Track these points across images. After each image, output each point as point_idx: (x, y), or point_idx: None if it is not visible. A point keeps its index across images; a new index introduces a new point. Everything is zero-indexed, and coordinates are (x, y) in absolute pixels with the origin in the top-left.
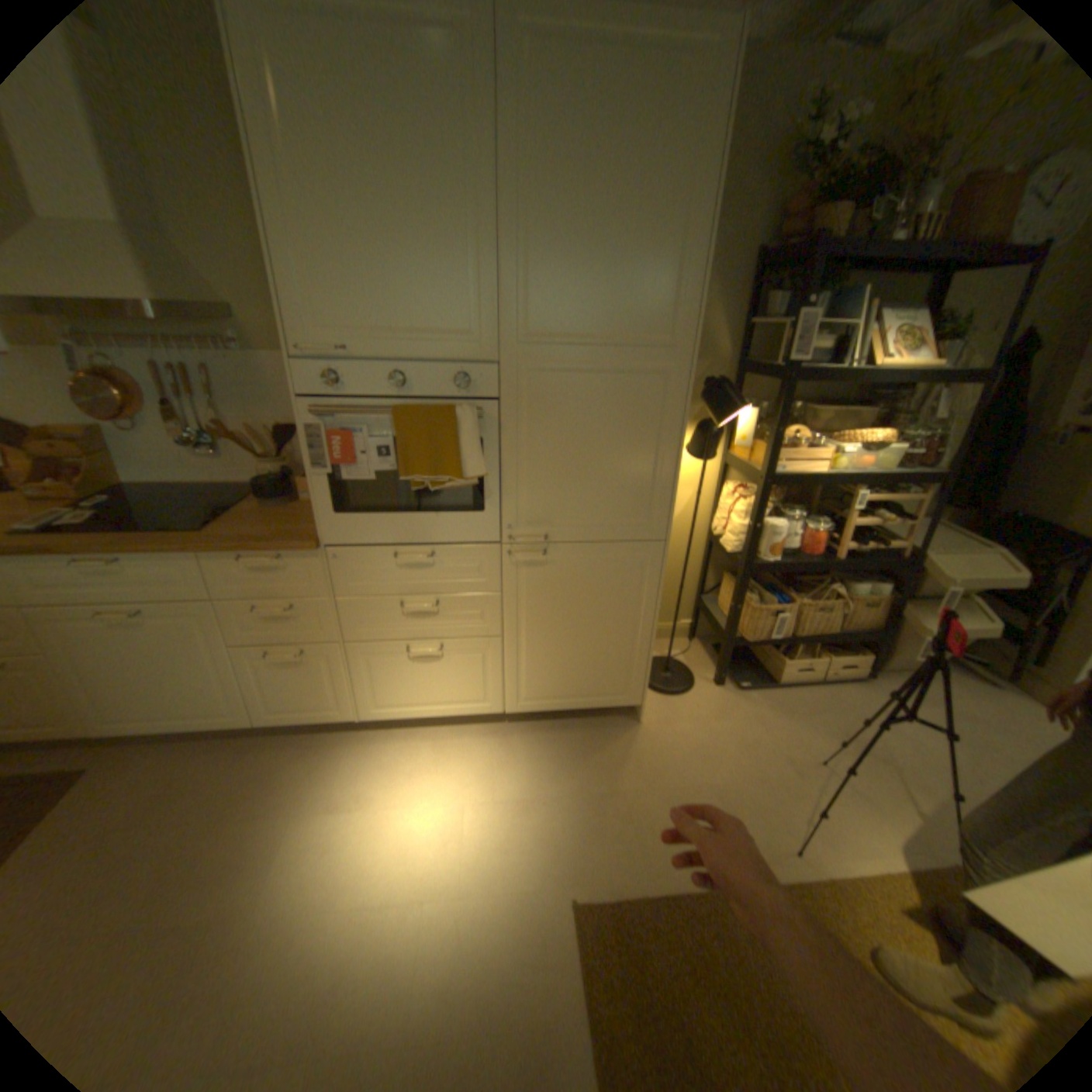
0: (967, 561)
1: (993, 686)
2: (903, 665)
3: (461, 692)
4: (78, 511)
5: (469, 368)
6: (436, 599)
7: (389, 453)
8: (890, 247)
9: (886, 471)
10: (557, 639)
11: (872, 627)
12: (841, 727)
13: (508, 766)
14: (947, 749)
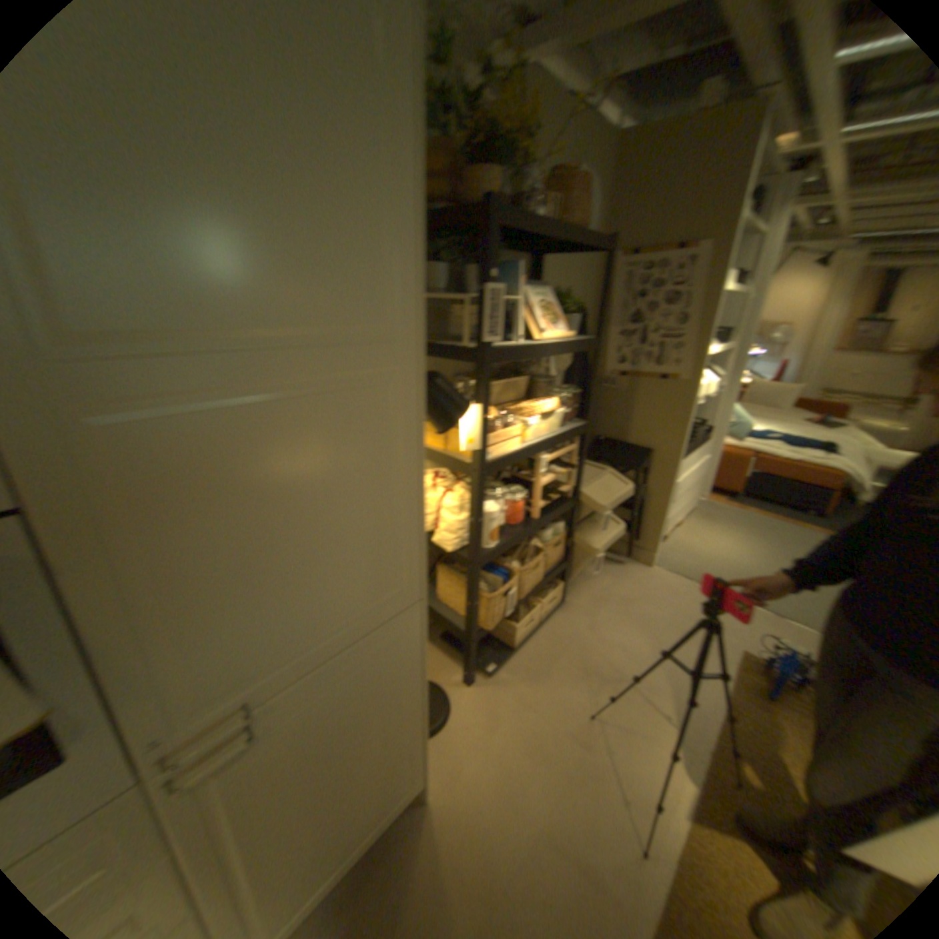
0: (601, 487)
1: (619, 564)
2: (576, 577)
3: None
4: None
5: None
6: None
7: None
8: (526, 224)
9: (555, 433)
10: (305, 820)
11: (558, 561)
12: (577, 665)
13: None
14: (637, 639)
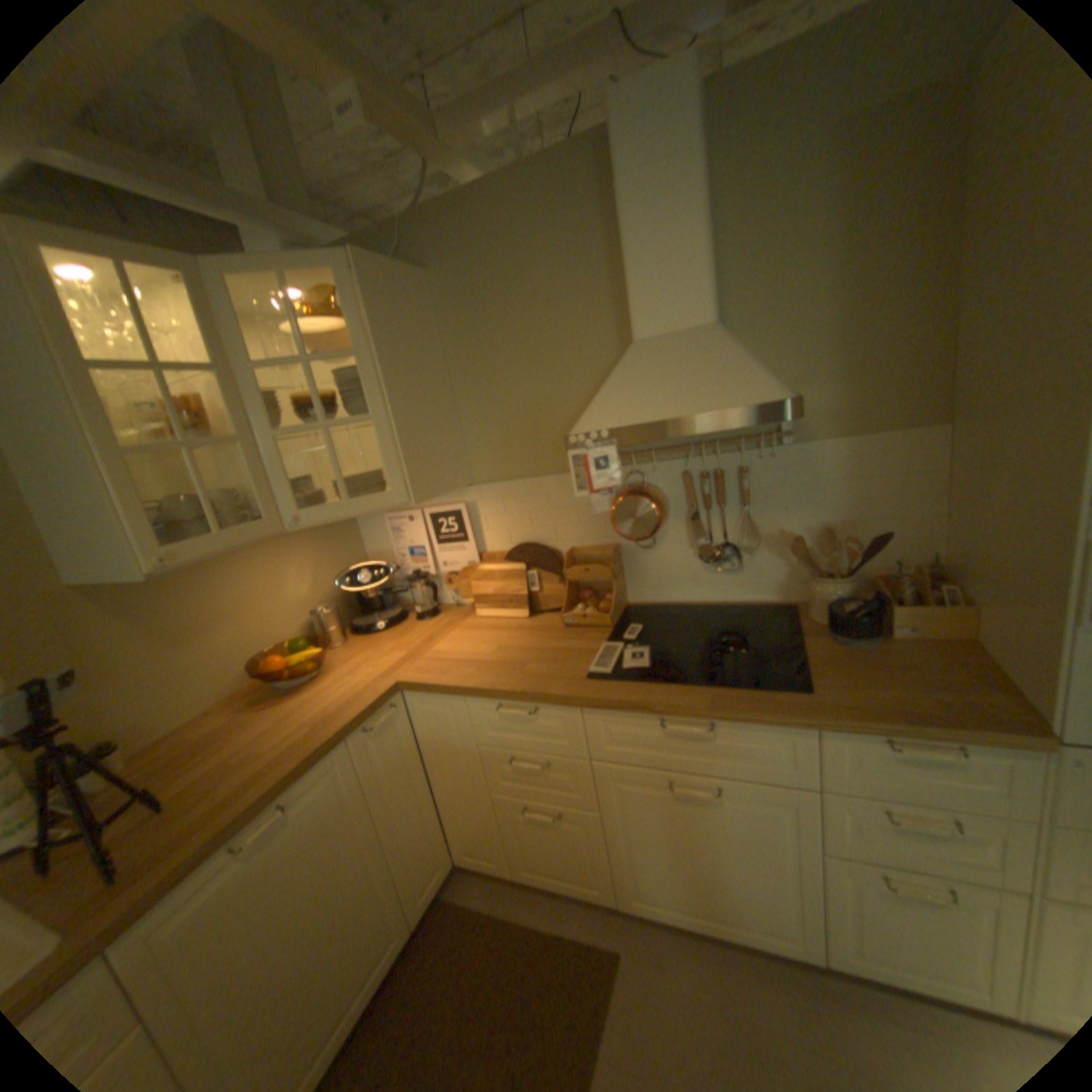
0: None
1: None
2: None
3: None
4: (626, 644)
5: None
6: None
7: None
8: None
9: None
10: None
11: None
12: None
13: None
14: None
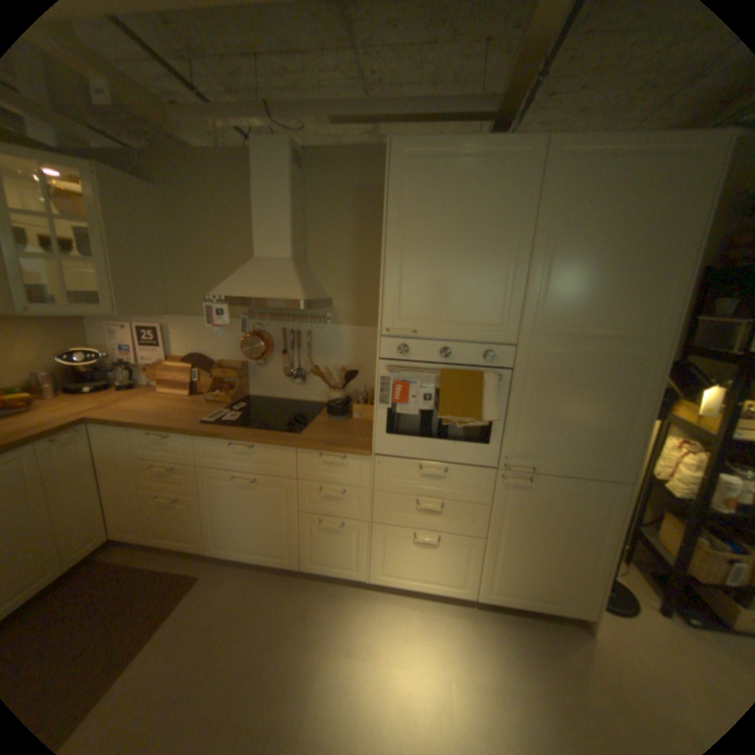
0: None
1: None
2: None
3: (448, 577)
4: (232, 411)
5: (496, 347)
6: (443, 503)
7: (431, 398)
8: None
9: None
10: (532, 550)
11: None
12: None
13: (483, 652)
14: None
